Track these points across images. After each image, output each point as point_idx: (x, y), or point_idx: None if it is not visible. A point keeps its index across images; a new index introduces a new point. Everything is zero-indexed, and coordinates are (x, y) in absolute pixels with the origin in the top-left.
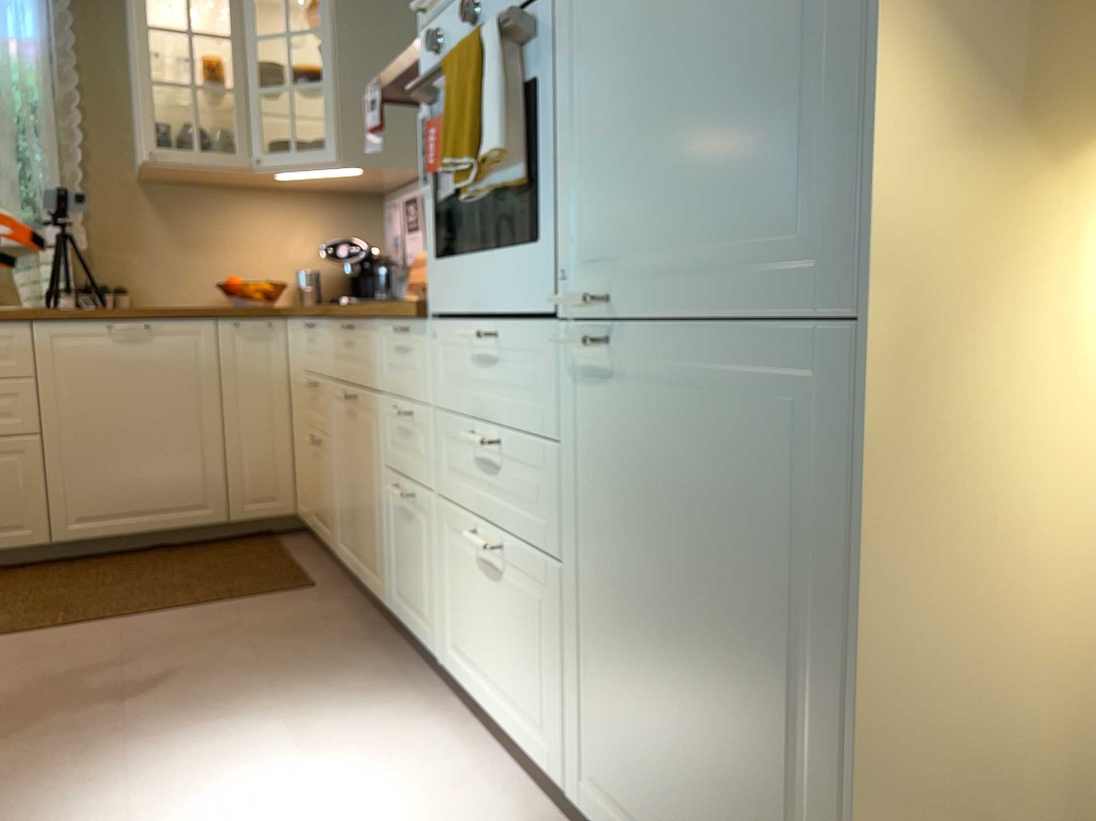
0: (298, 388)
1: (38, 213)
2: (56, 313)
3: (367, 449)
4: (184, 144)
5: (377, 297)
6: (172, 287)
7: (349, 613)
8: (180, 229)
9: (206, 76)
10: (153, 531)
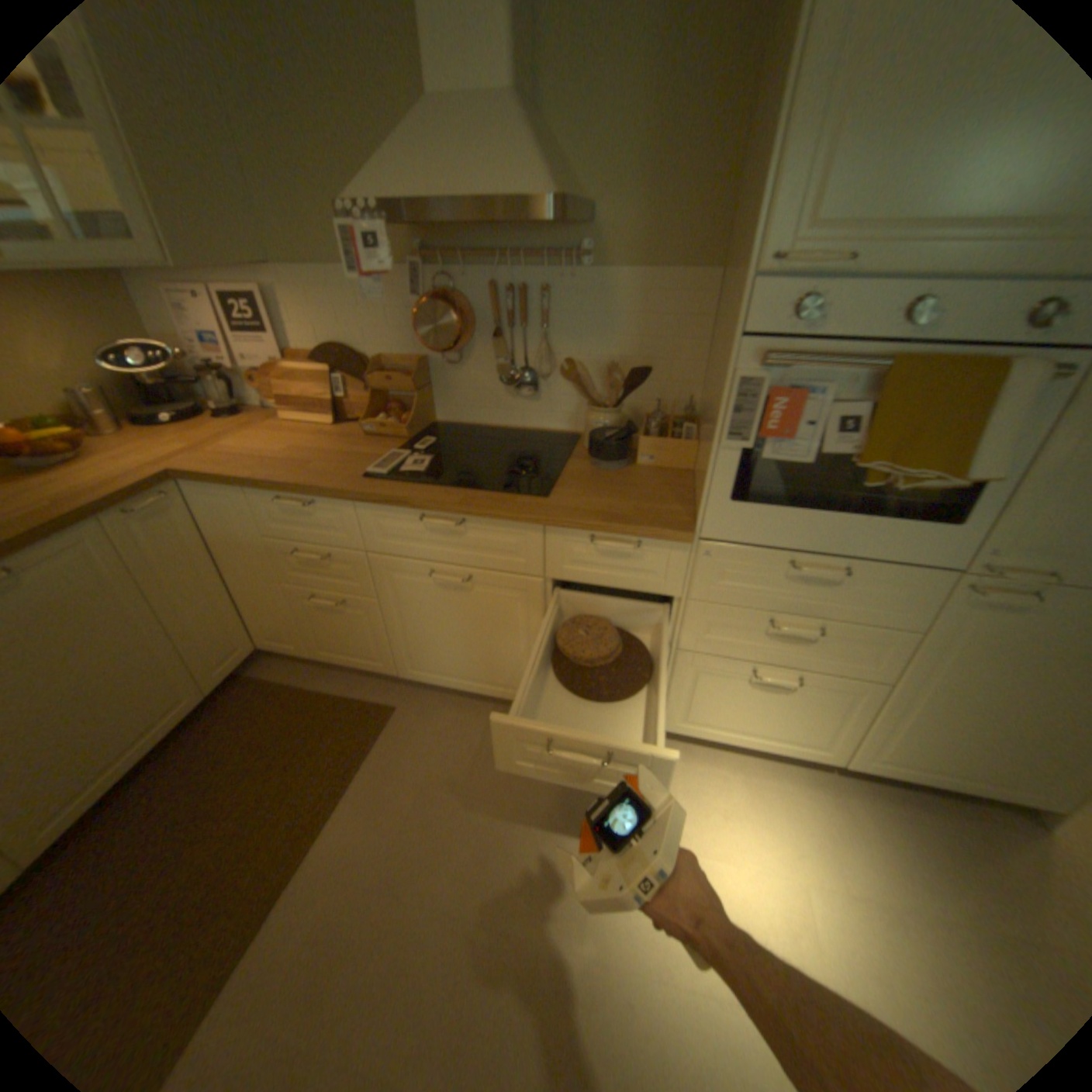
0: (250, 551)
1: None
2: None
3: (500, 614)
4: None
5: (217, 409)
6: None
7: (469, 716)
8: None
9: None
10: (141, 760)
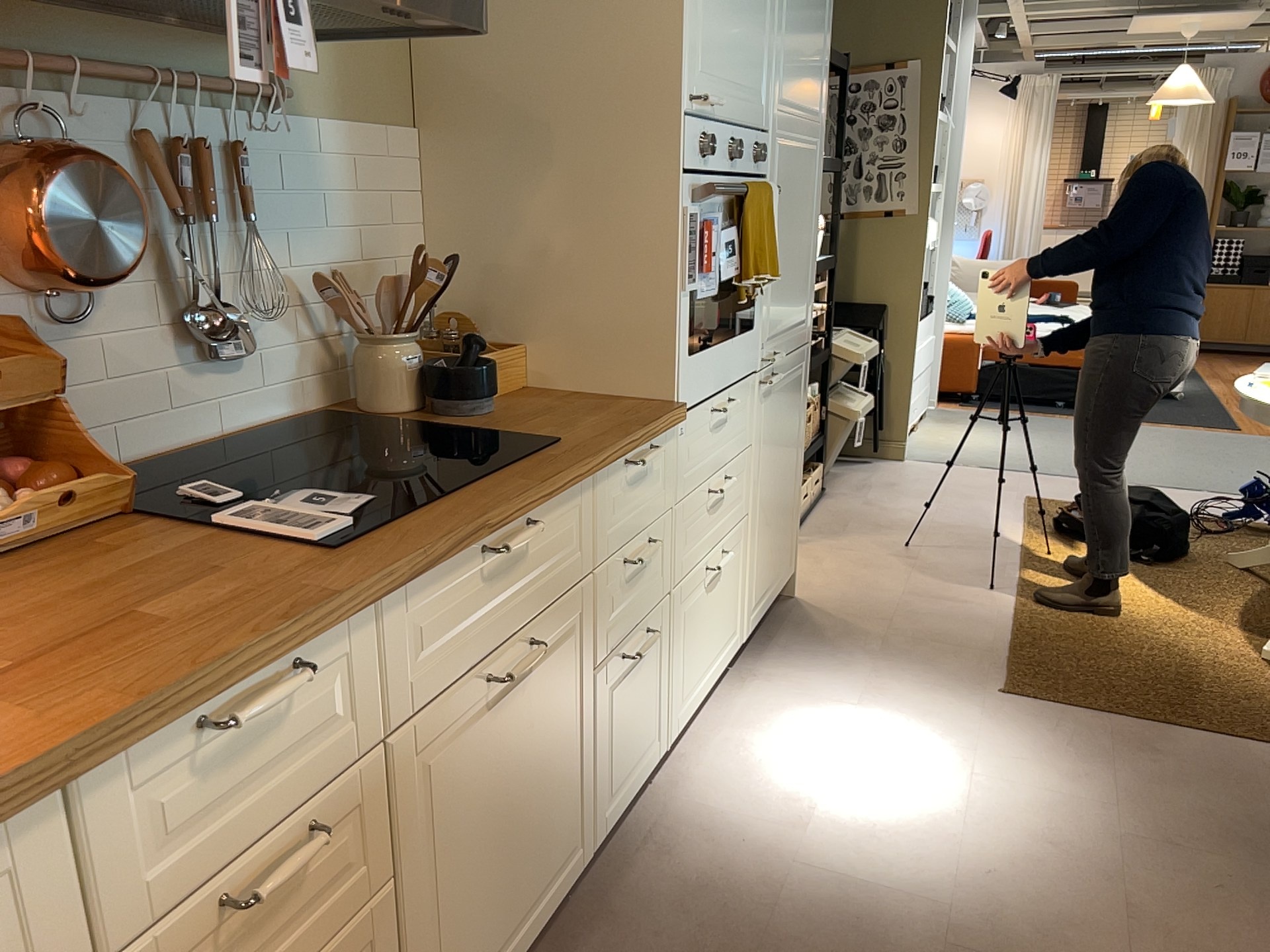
0: None
1: None
2: None
3: (553, 698)
4: None
5: None
6: None
7: None
8: None
9: None
10: None
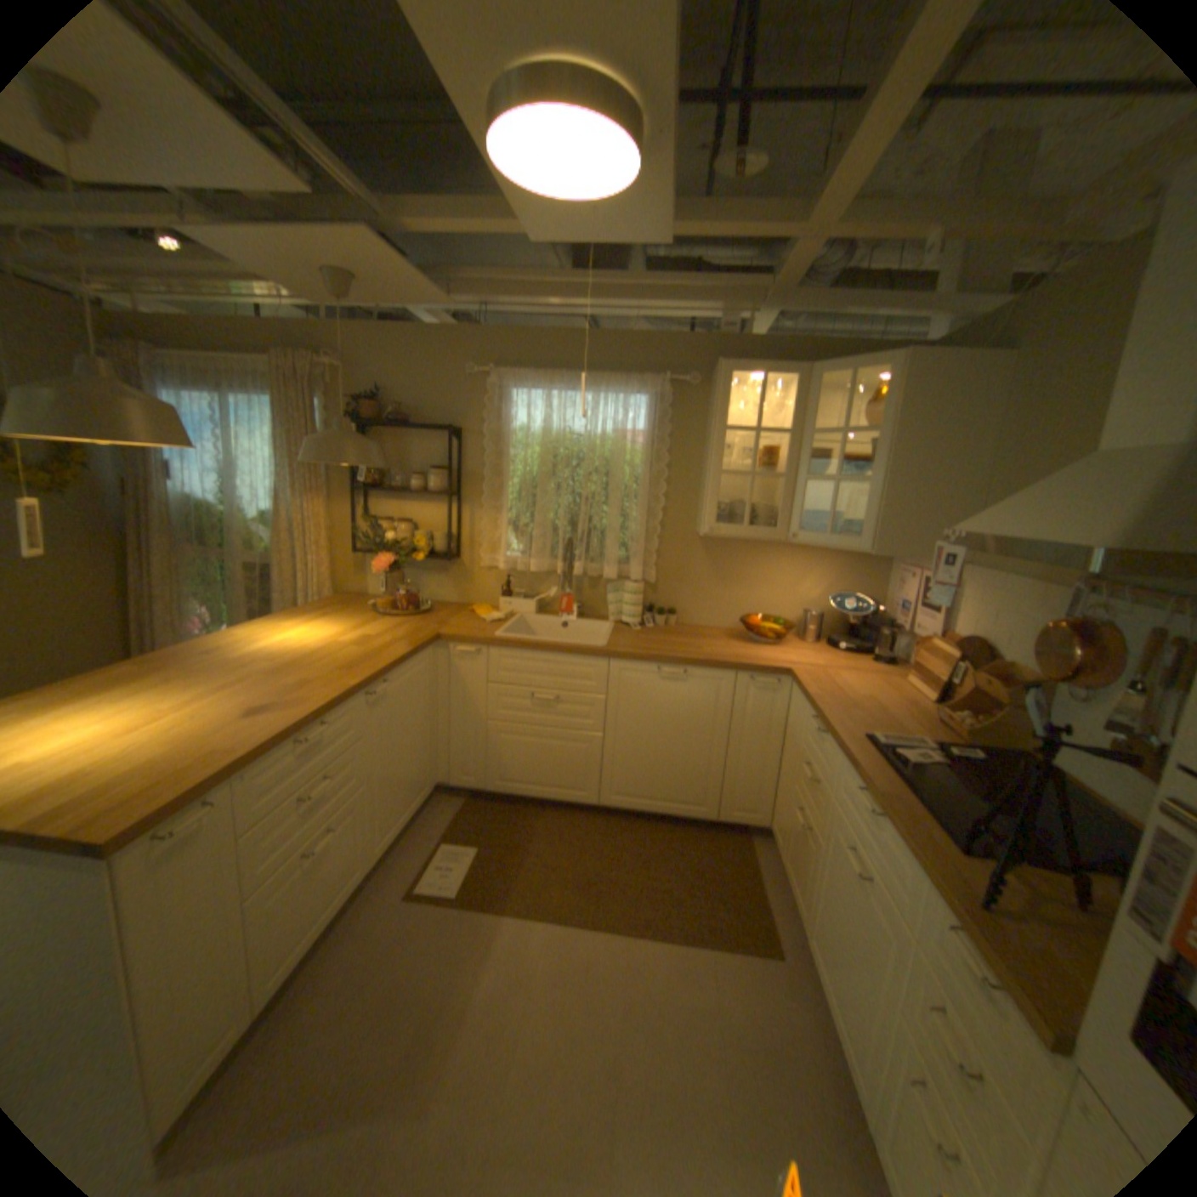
0: (795, 749)
1: (628, 554)
2: (627, 655)
3: (876, 950)
4: (736, 518)
5: (877, 656)
6: (706, 611)
7: (816, 1046)
8: (720, 569)
9: (764, 458)
10: (664, 814)
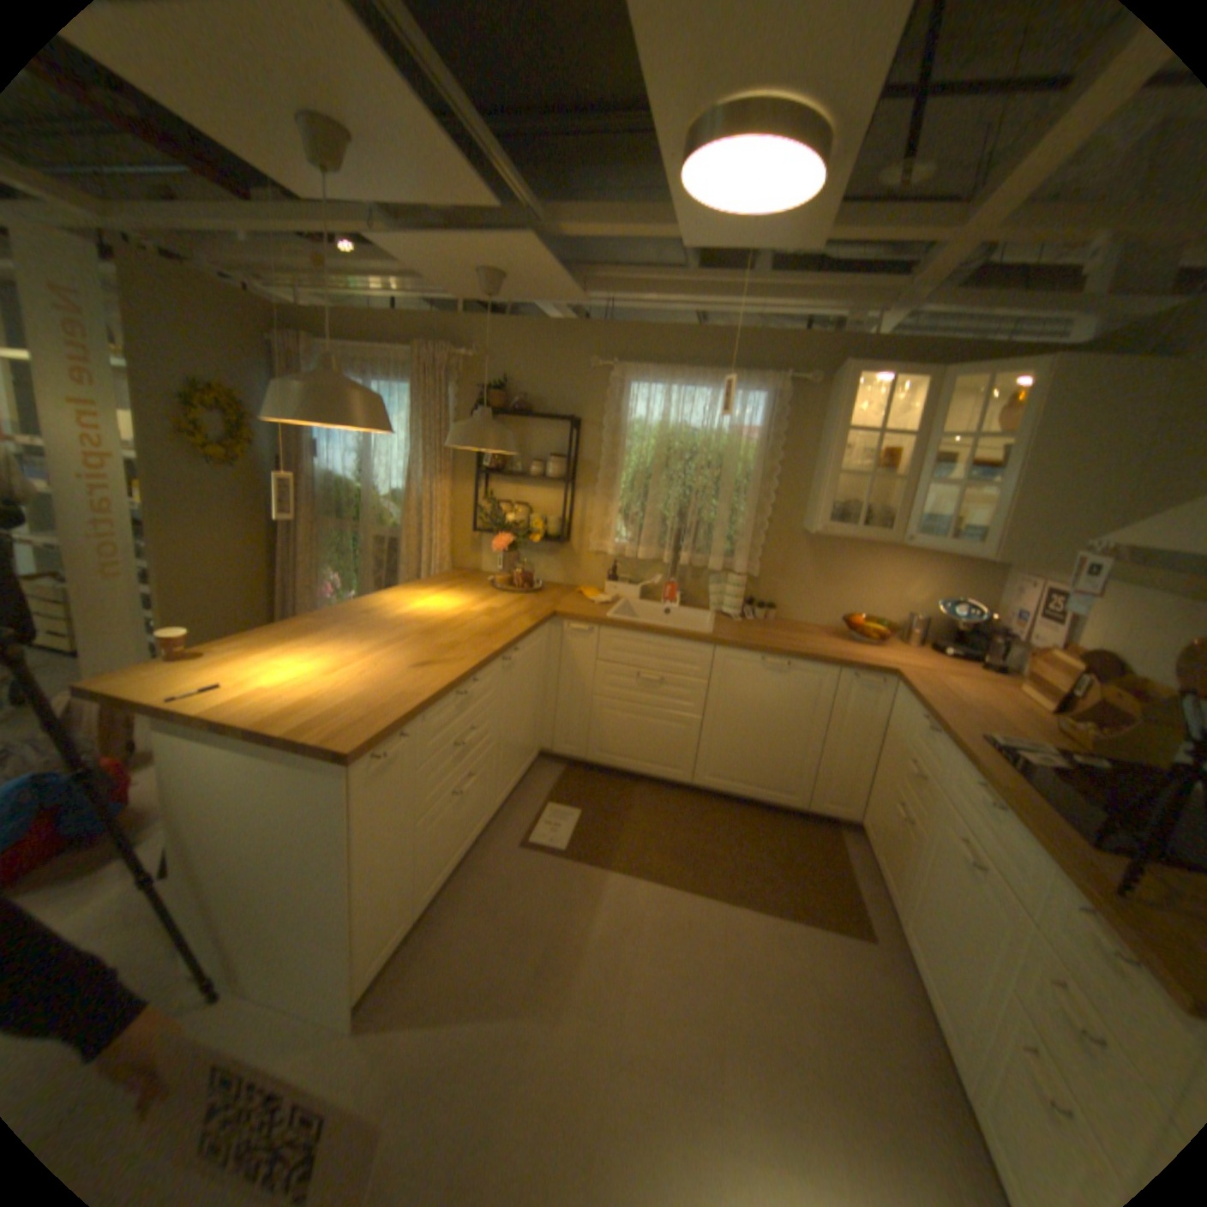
0: (898, 748)
1: (733, 548)
2: (732, 644)
3: (987, 935)
4: (850, 518)
5: (987, 664)
6: (807, 609)
7: (910, 1022)
8: (825, 568)
9: (883, 460)
10: (755, 800)
